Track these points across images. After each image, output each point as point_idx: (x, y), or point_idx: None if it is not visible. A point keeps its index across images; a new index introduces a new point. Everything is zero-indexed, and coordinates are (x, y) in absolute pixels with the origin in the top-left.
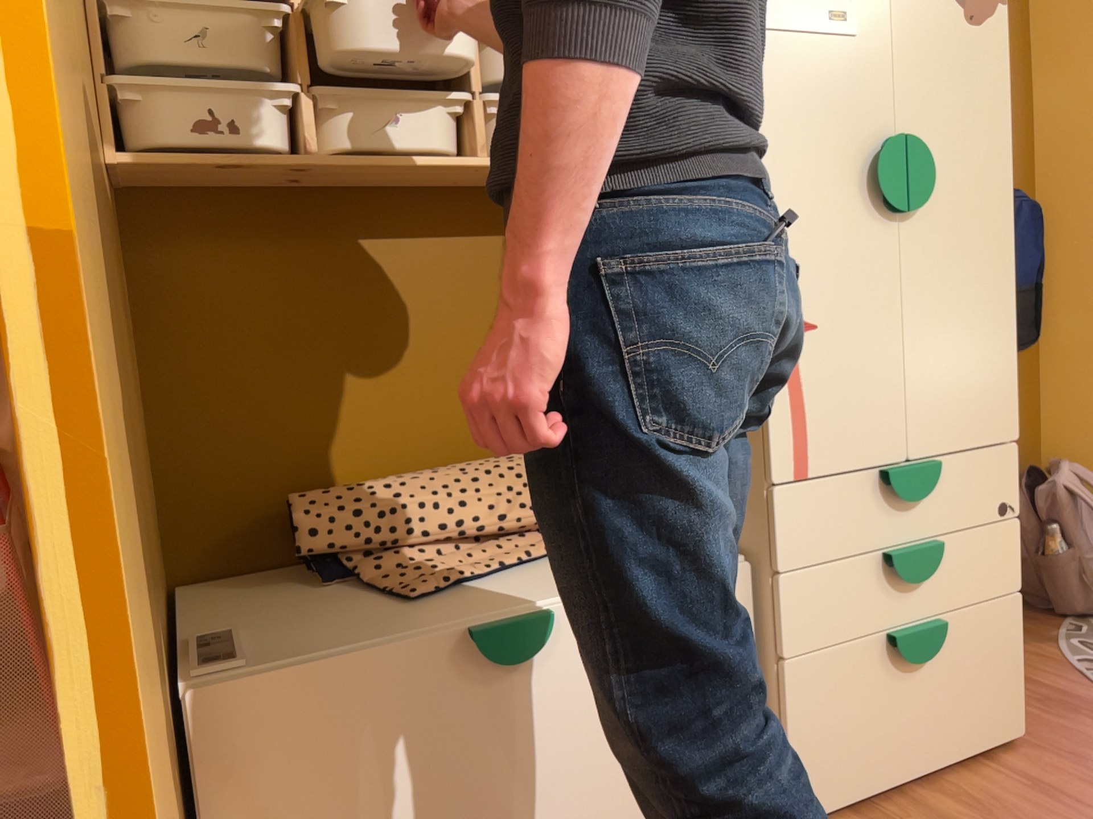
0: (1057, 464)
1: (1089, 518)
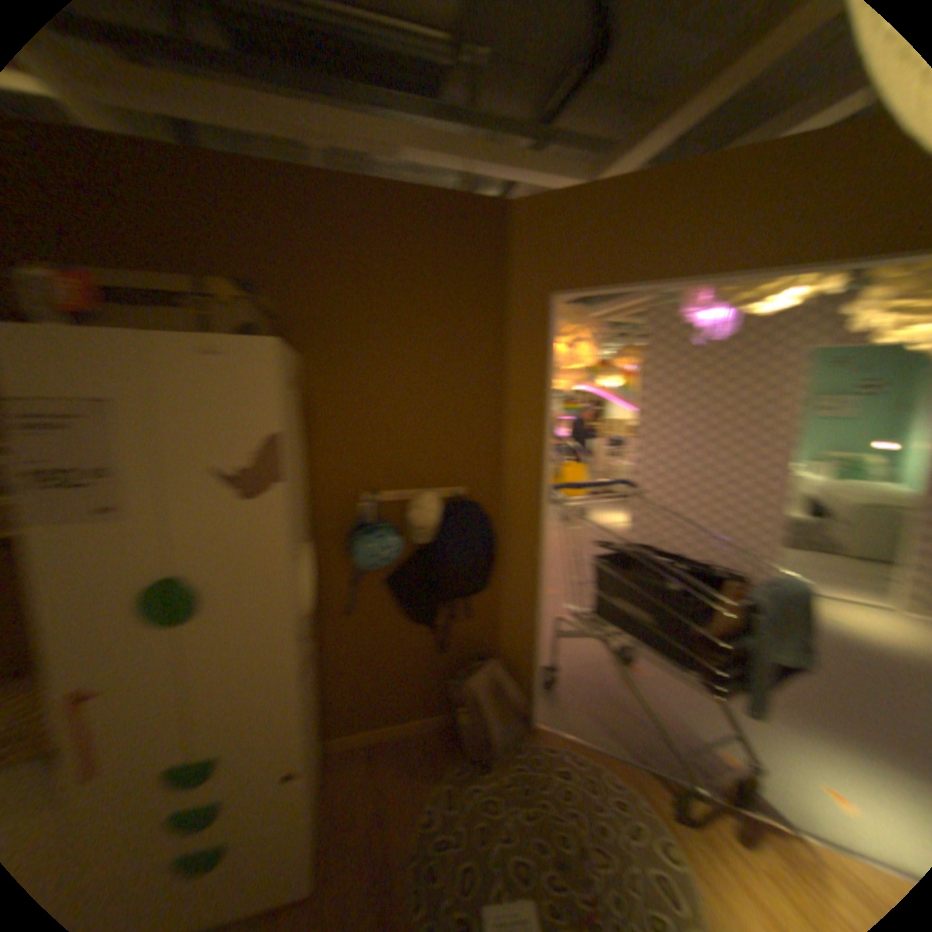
0: (475, 671)
1: (468, 717)
